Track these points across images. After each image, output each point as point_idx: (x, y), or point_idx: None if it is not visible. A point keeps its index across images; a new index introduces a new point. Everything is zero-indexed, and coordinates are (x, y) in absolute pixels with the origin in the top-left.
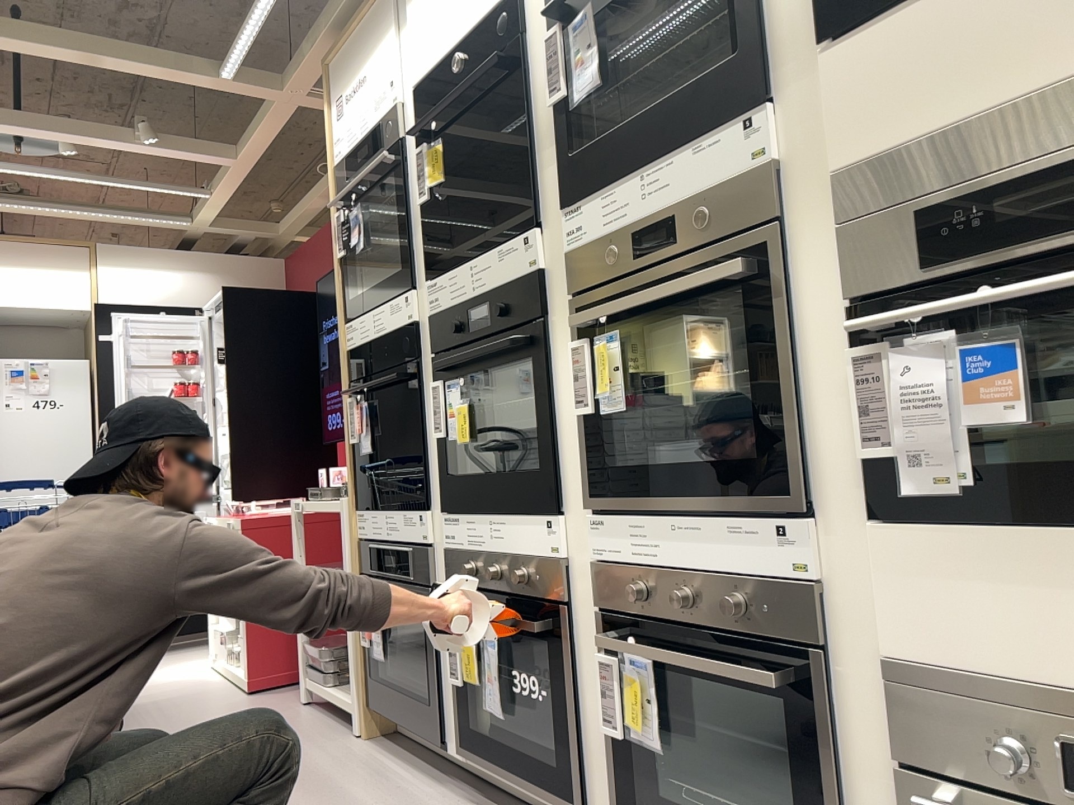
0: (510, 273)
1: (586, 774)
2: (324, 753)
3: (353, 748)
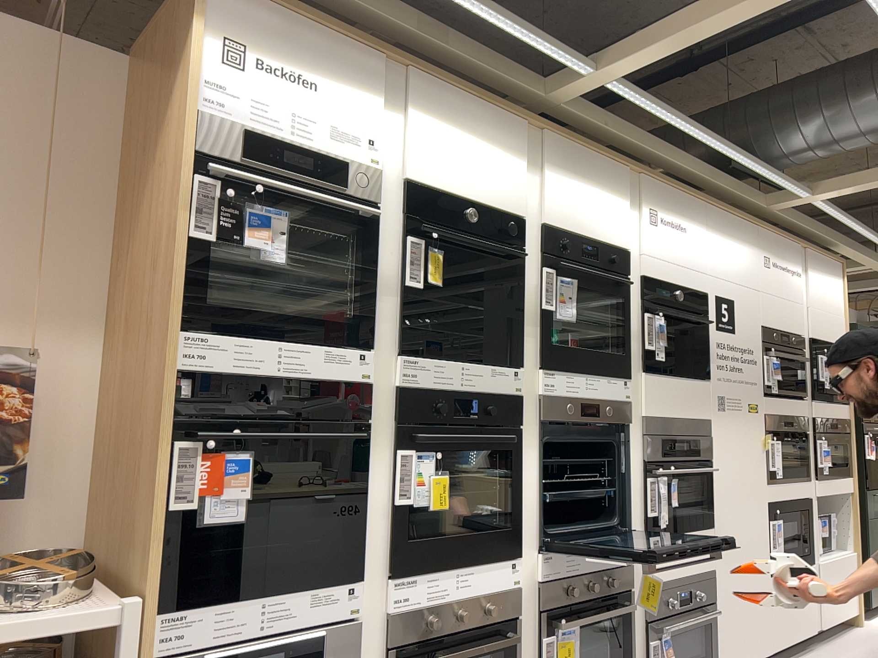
0: (498, 387)
1: None
2: None
3: None
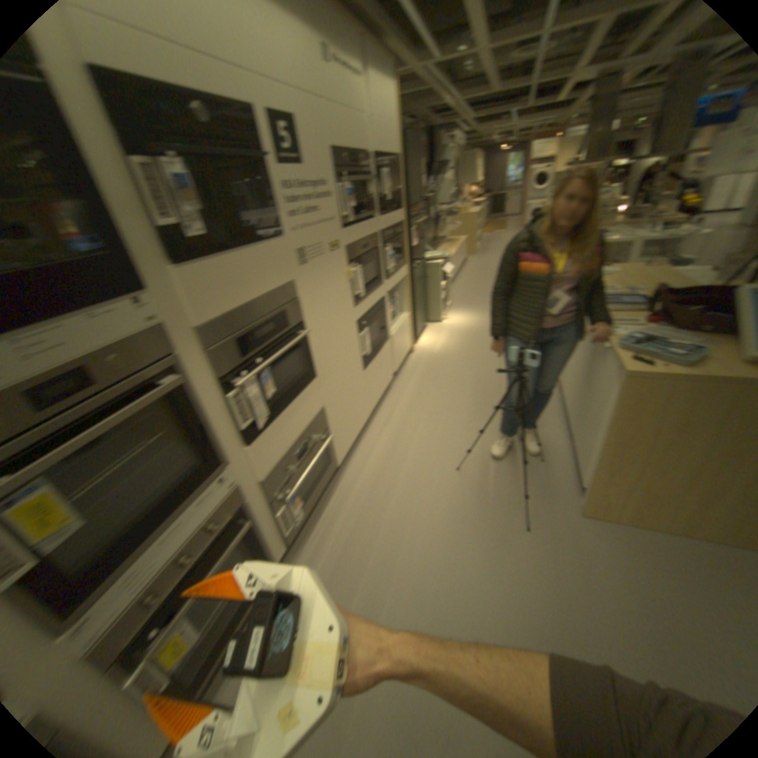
0: None
1: None
2: None
3: None
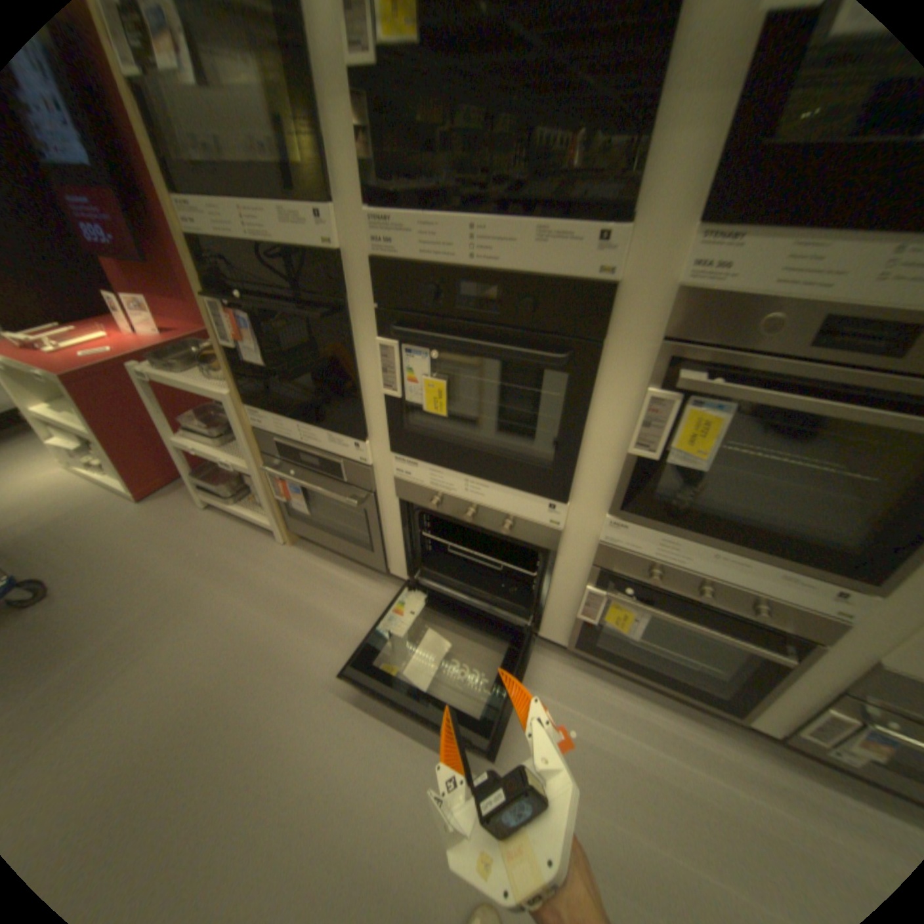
0: (557, 266)
1: (540, 614)
2: (271, 571)
3: (290, 559)
